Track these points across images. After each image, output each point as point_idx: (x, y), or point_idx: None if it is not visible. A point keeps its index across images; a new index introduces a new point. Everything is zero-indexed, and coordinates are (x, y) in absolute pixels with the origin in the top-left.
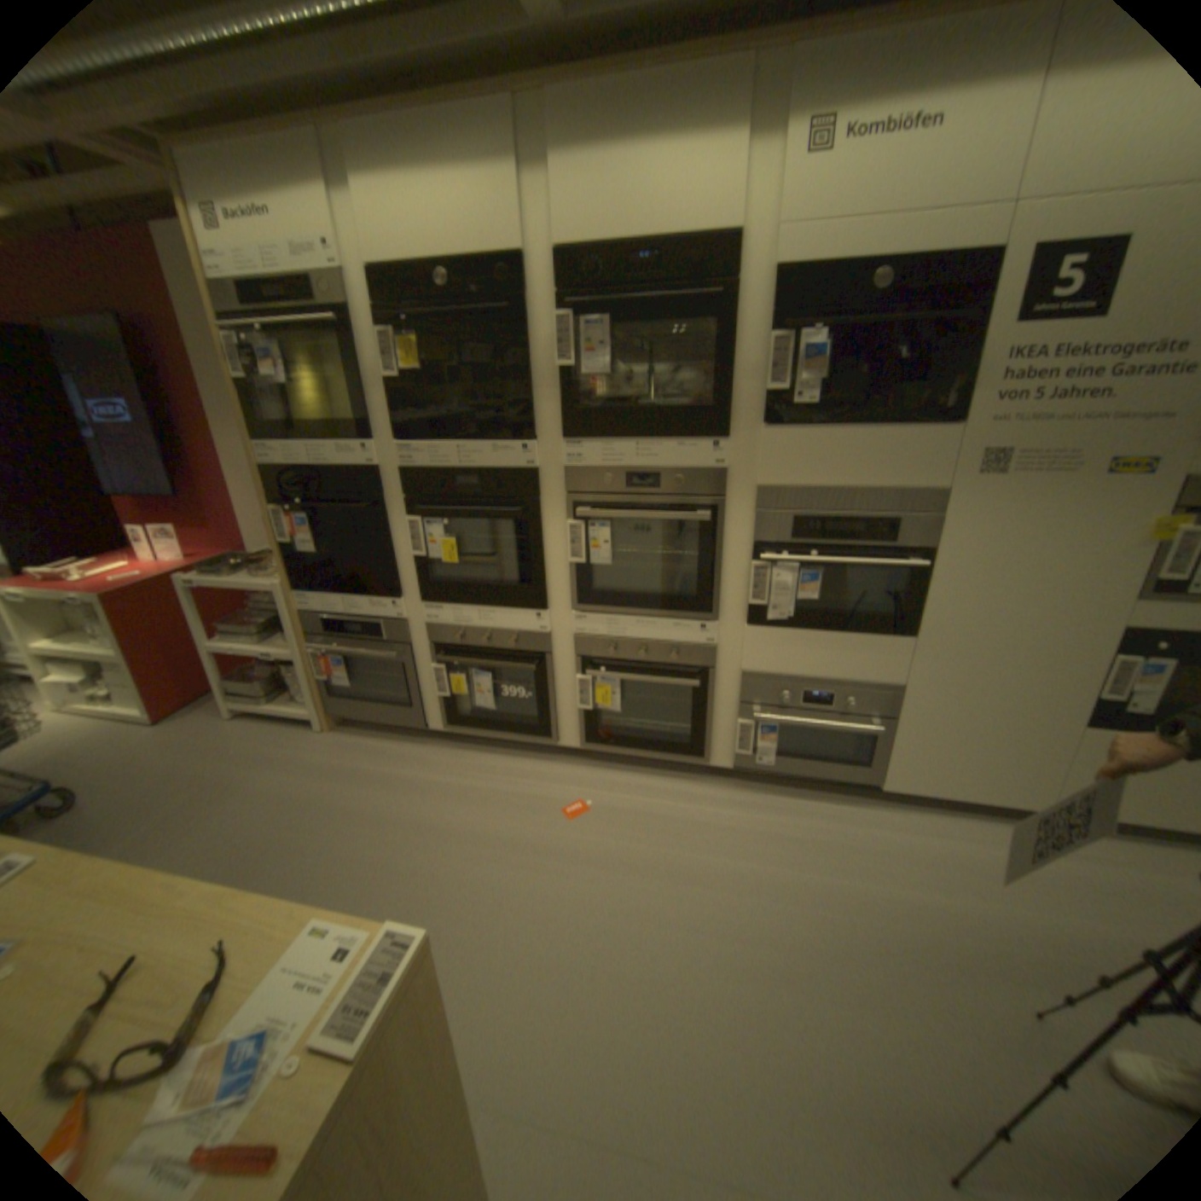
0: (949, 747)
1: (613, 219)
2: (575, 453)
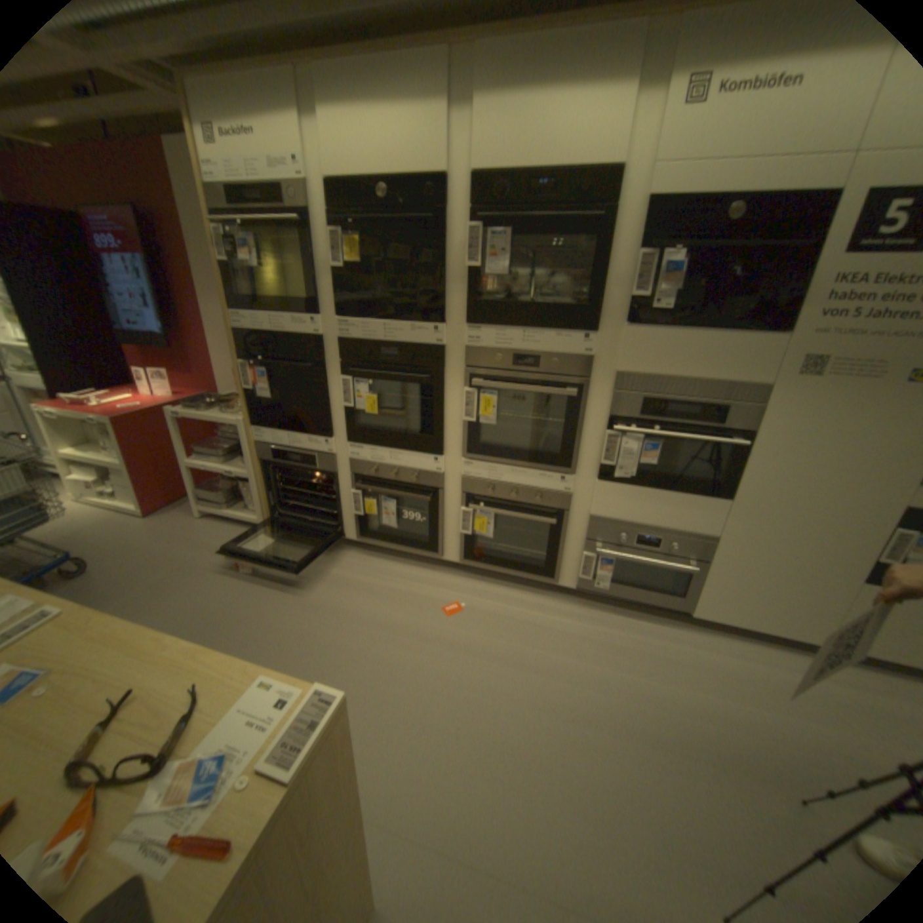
0: (751, 588)
1: (521, 150)
2: (475, 335)
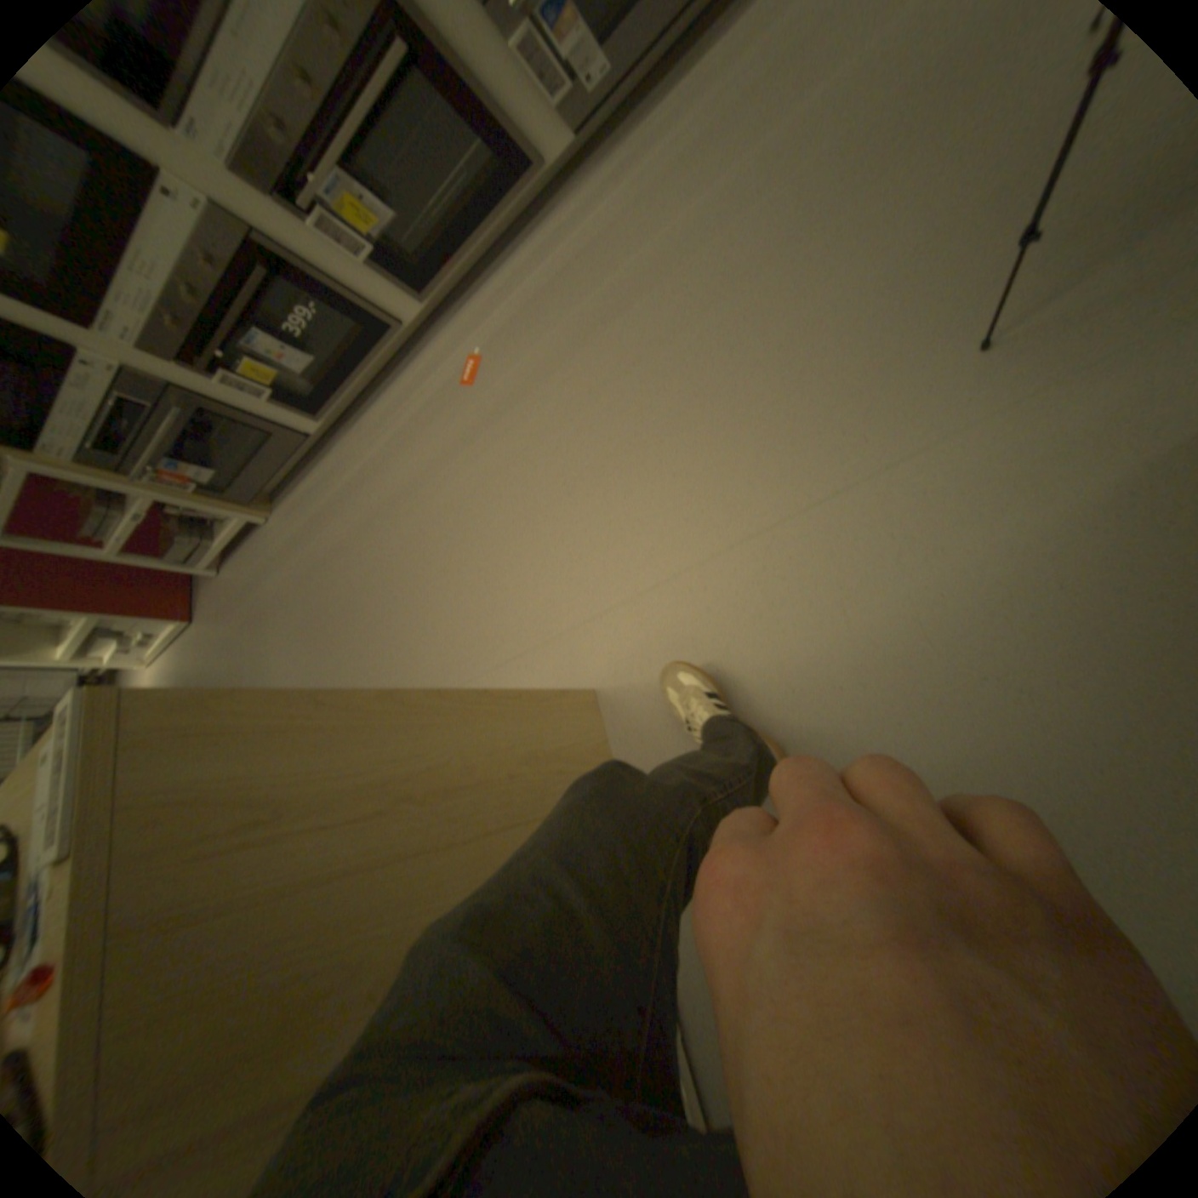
0: None
1: None
2: None
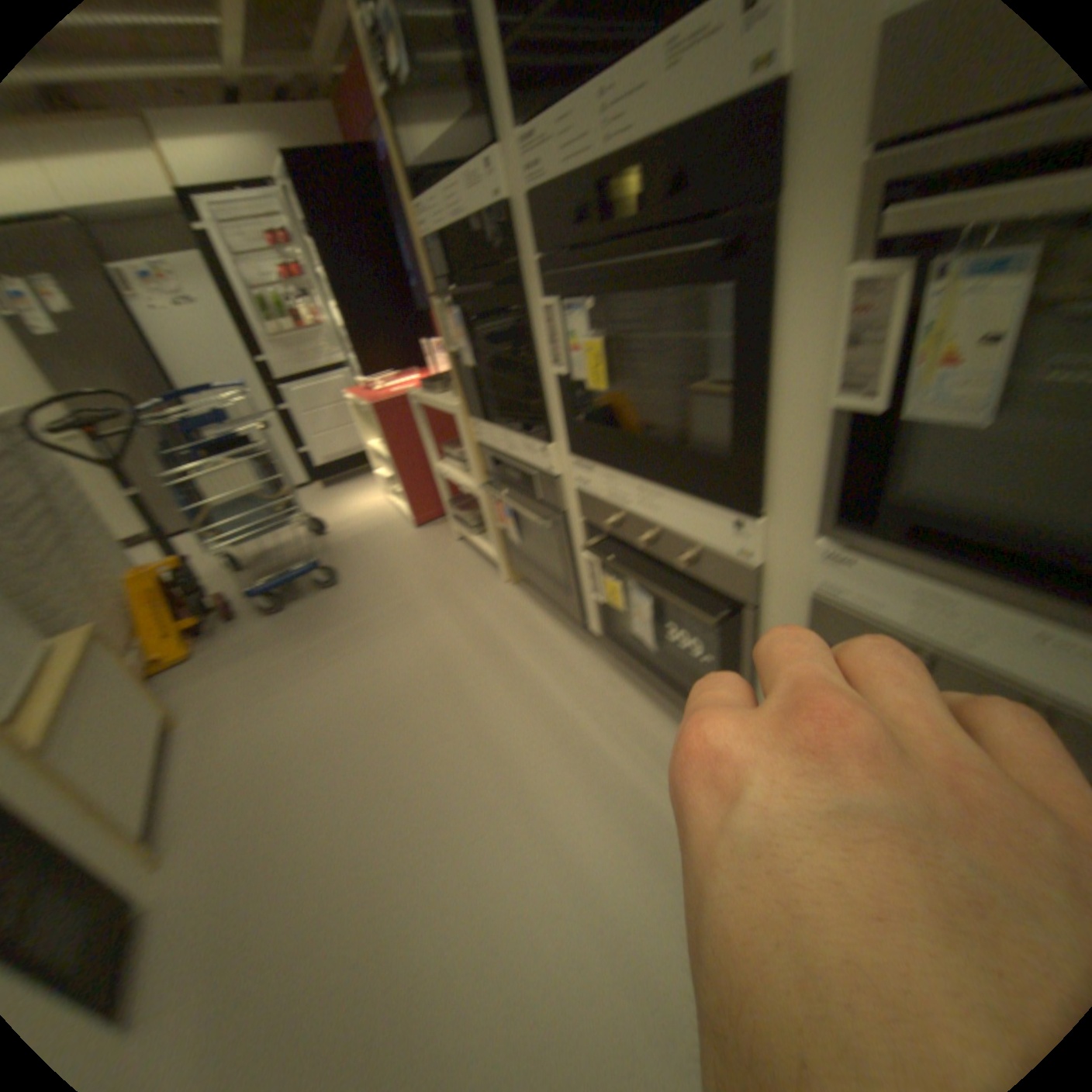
0: None
1: None
2: None
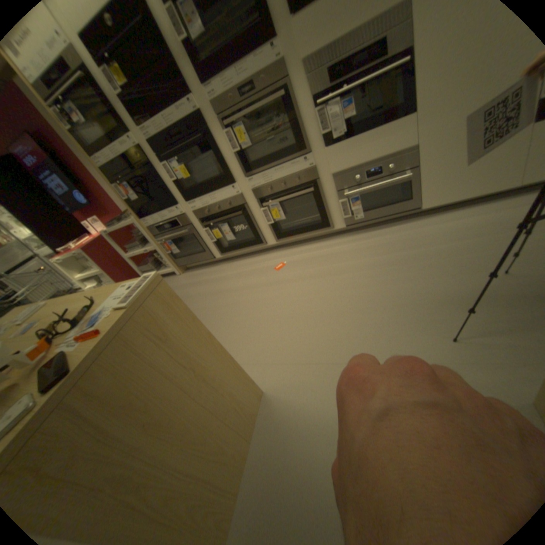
0: (453, 167)
1: None
2: (209, 87)
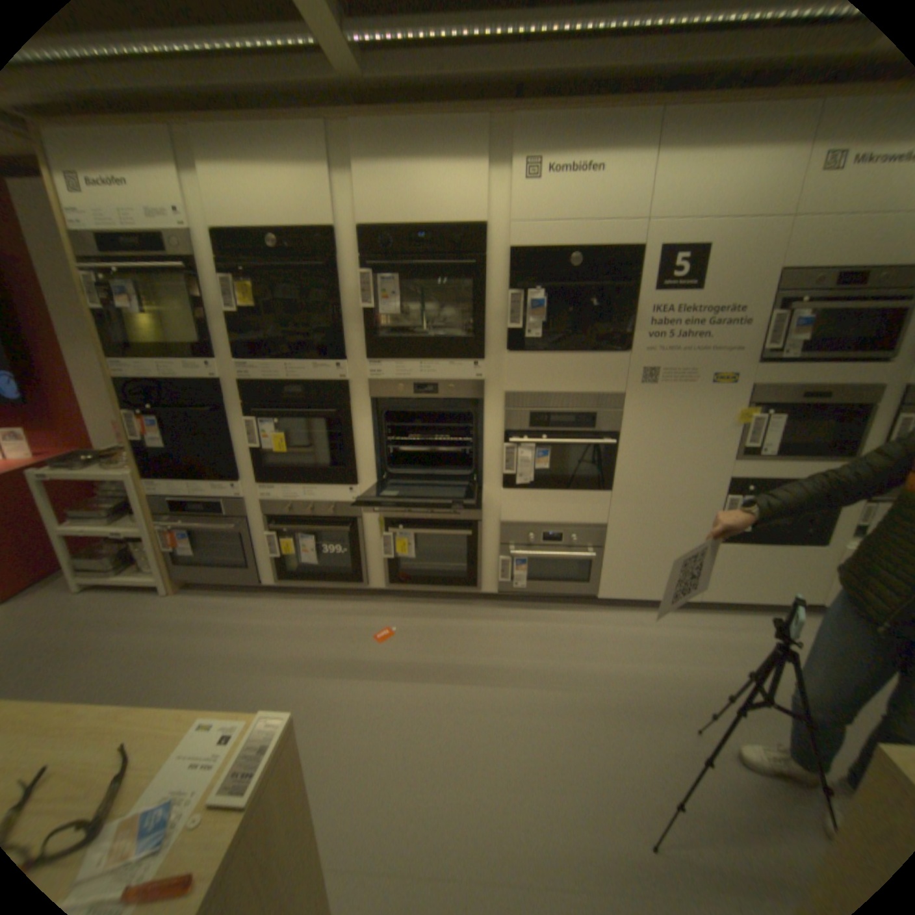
0: (637, 564)
1: (399, 210)
2: (377, 370)
